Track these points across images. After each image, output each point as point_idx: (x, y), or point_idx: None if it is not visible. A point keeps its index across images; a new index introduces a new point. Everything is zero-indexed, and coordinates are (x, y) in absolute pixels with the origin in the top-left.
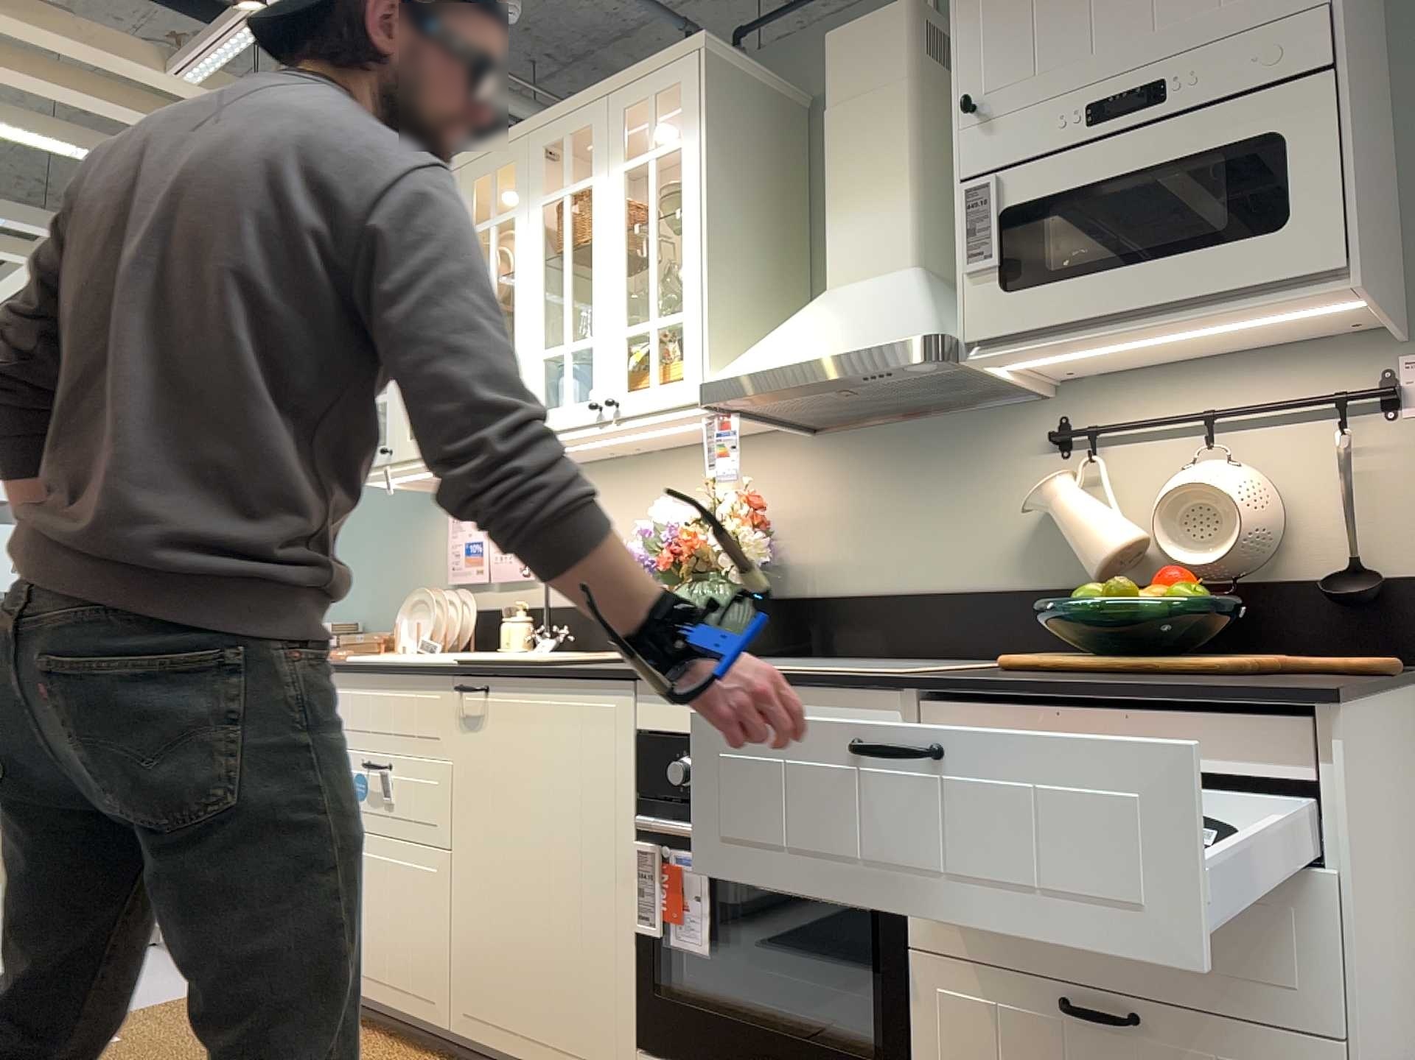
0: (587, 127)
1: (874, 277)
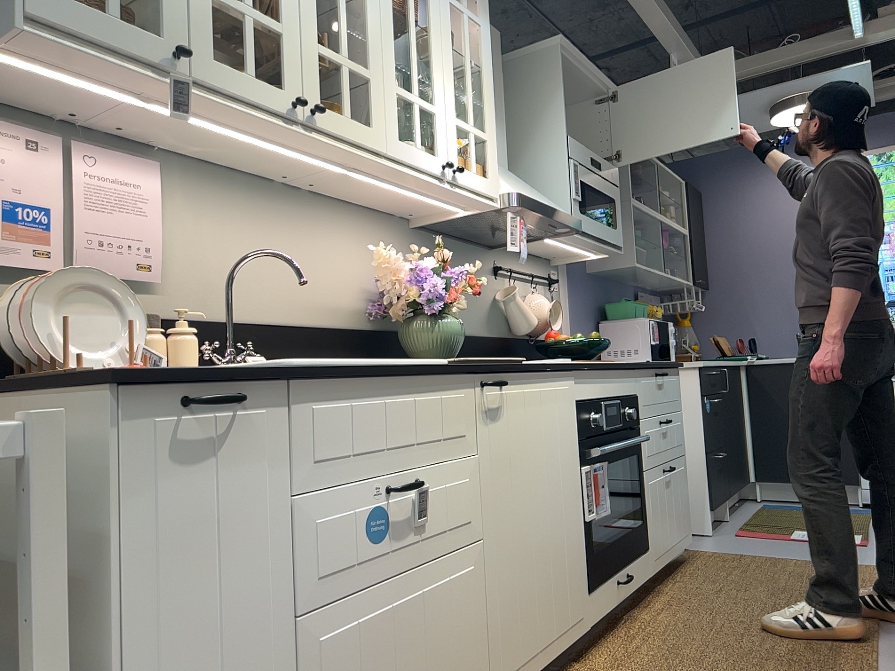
0: None
1: (500, 165)
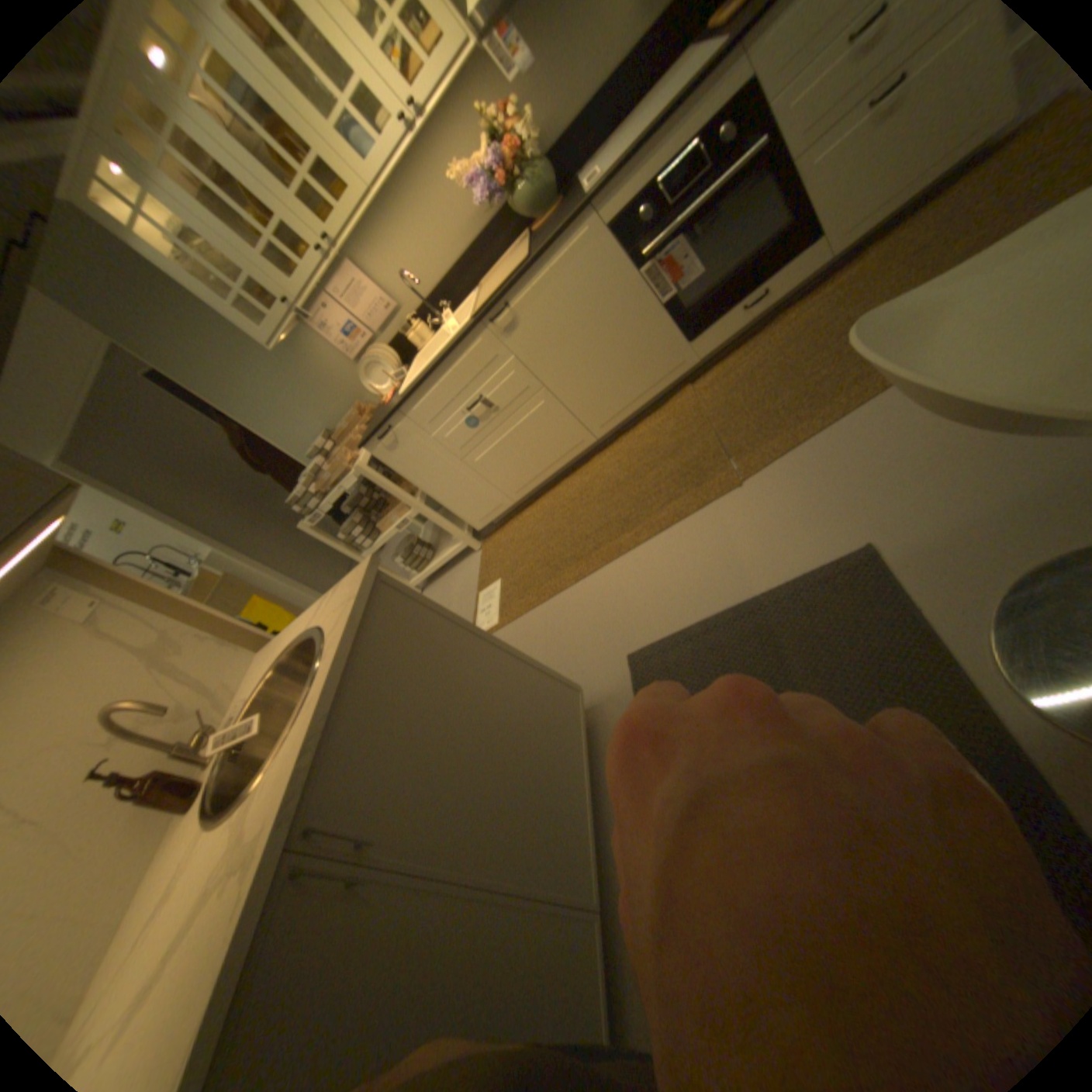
0: None
1: None
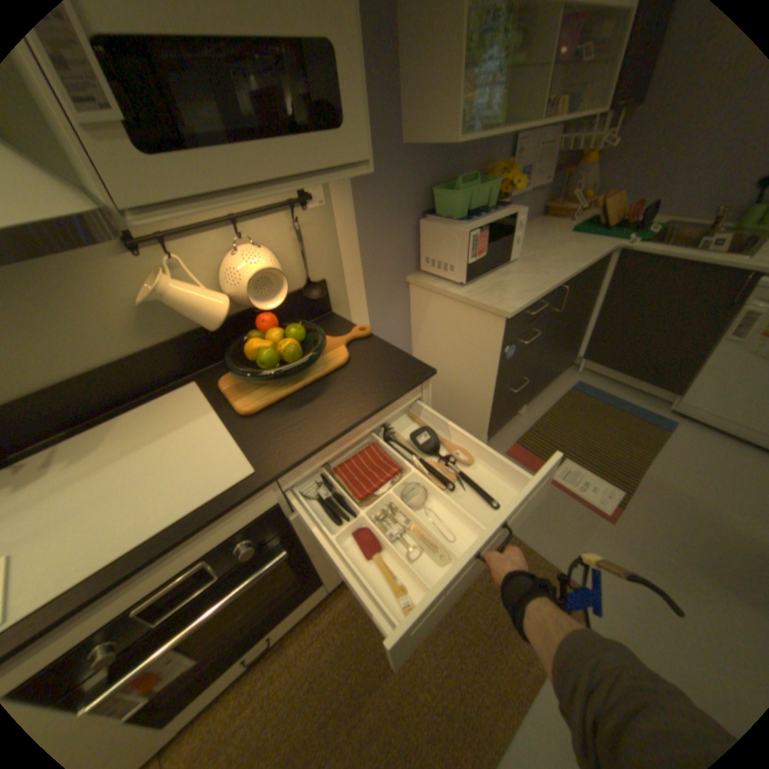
0: None
1: None
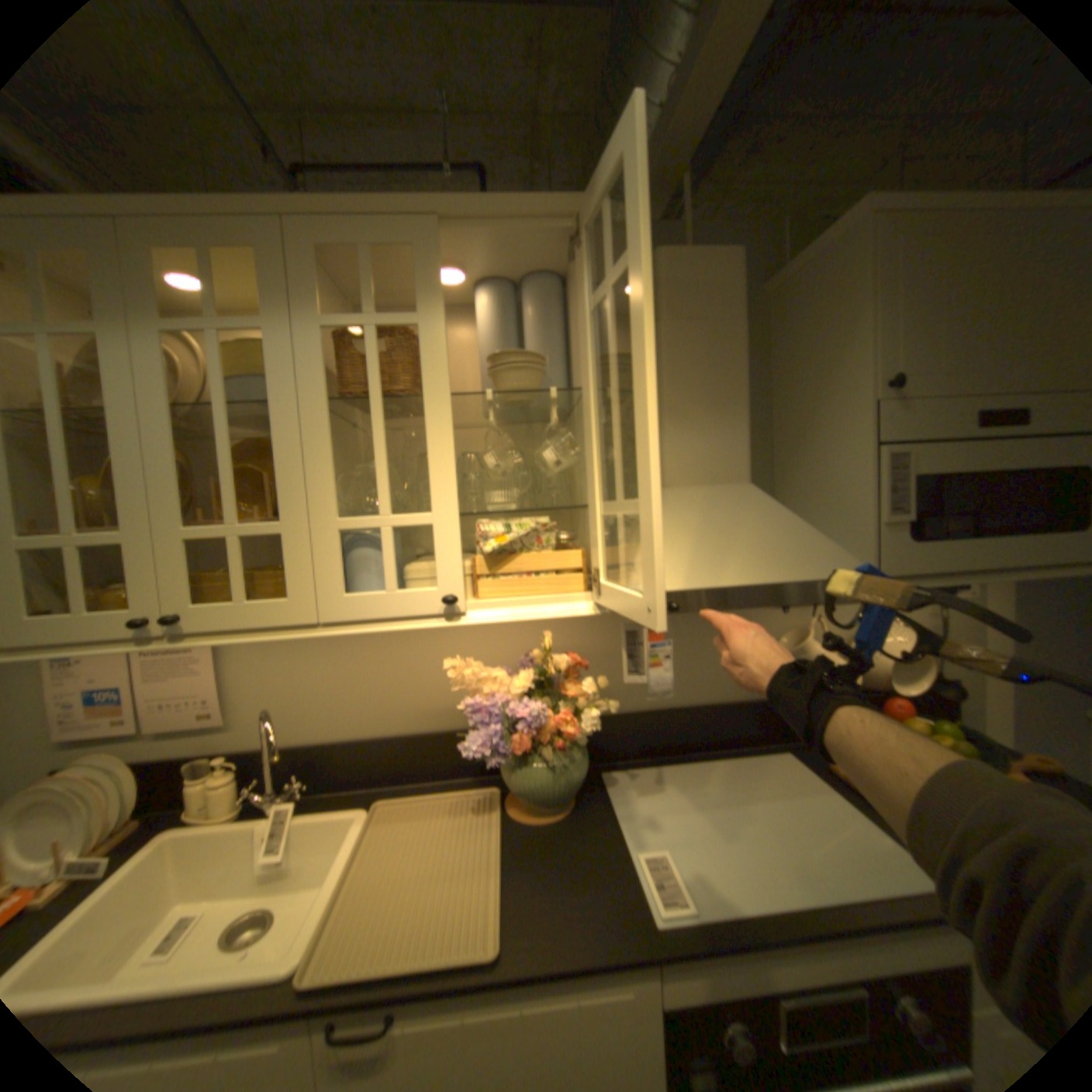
0: (402, 242)
1: (716, 485)
